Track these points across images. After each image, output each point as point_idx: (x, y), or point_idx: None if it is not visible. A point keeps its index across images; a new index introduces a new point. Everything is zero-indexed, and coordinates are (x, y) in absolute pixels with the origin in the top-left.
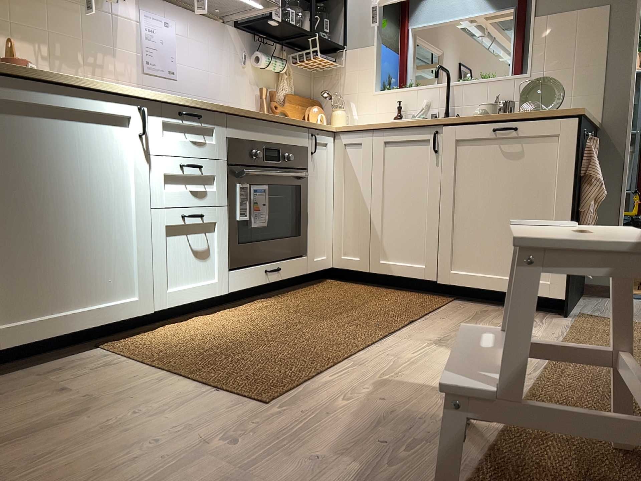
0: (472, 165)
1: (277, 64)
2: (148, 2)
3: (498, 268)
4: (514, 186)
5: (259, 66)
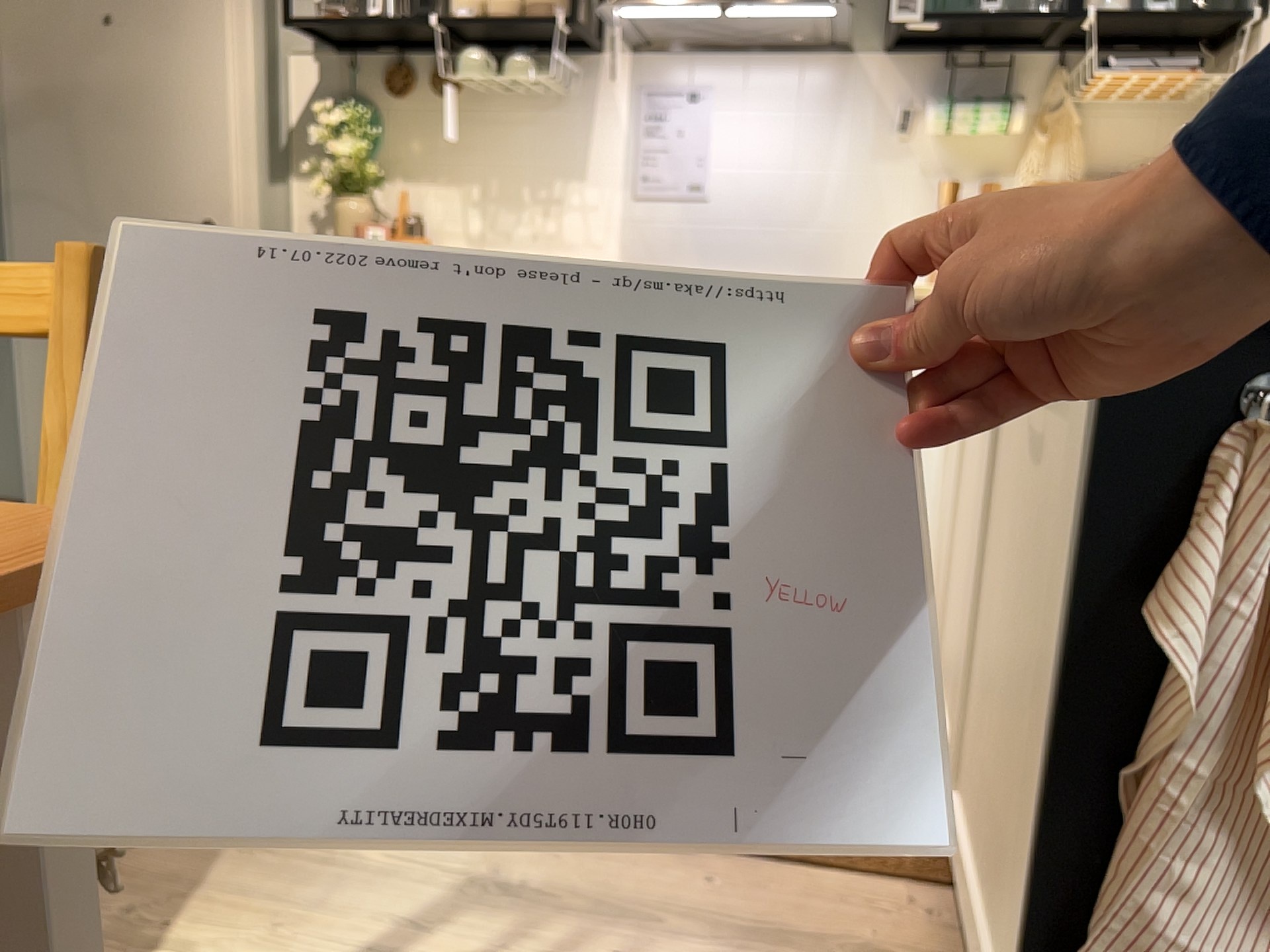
0: (1018, 470)
1: (977, 115)
2: (650, 62)
3: (995, 873)
4: (1041, 588)
5: (922, 131)
